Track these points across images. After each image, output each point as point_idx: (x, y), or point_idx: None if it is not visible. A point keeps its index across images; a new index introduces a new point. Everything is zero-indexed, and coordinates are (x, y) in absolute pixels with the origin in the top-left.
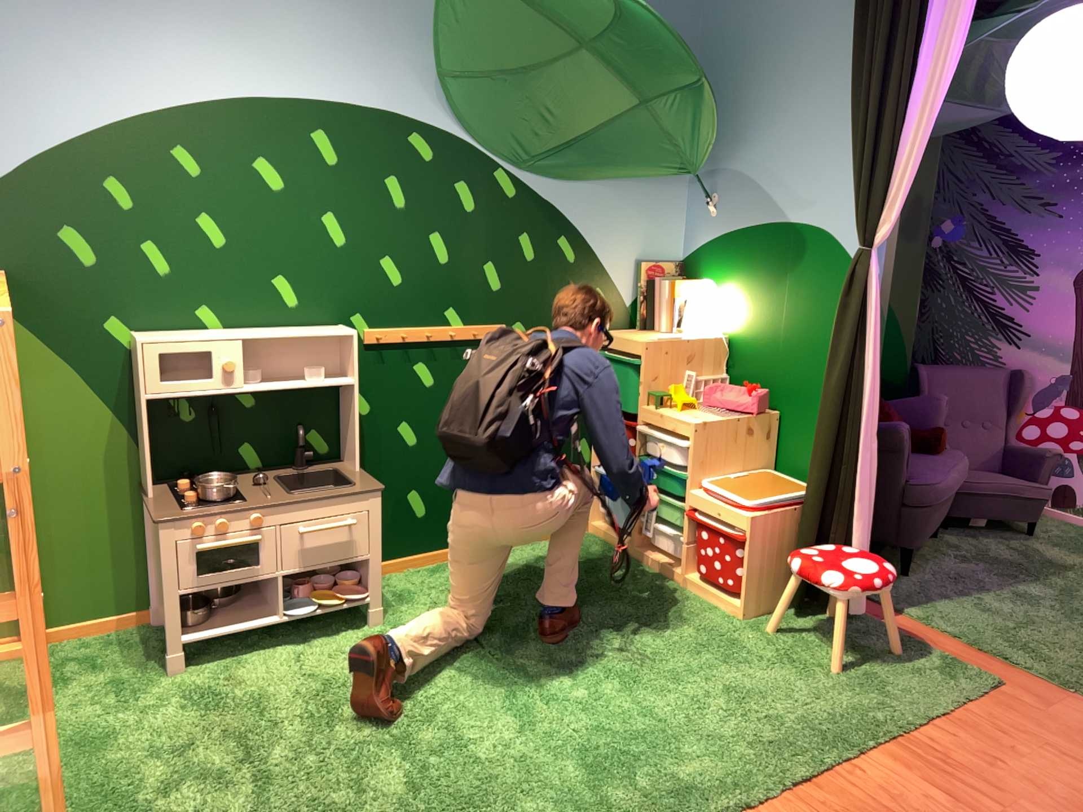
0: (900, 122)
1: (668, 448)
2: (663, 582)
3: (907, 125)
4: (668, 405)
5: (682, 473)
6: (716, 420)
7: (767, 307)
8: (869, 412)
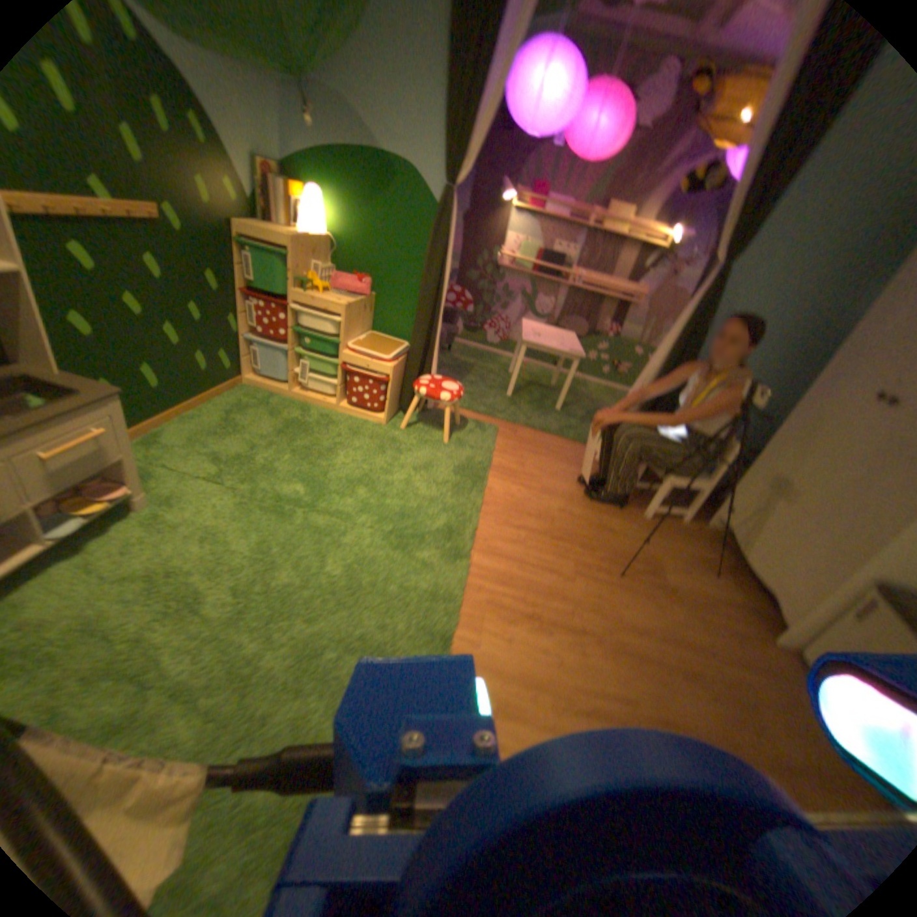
0: (487, 86)
1: (317, 321)
2: (323, 412)
3: (488, 91)
4: (305, 287)
5: (333, 339)
6: (351, 301)
7: (366, 215)
8: (444, 297)
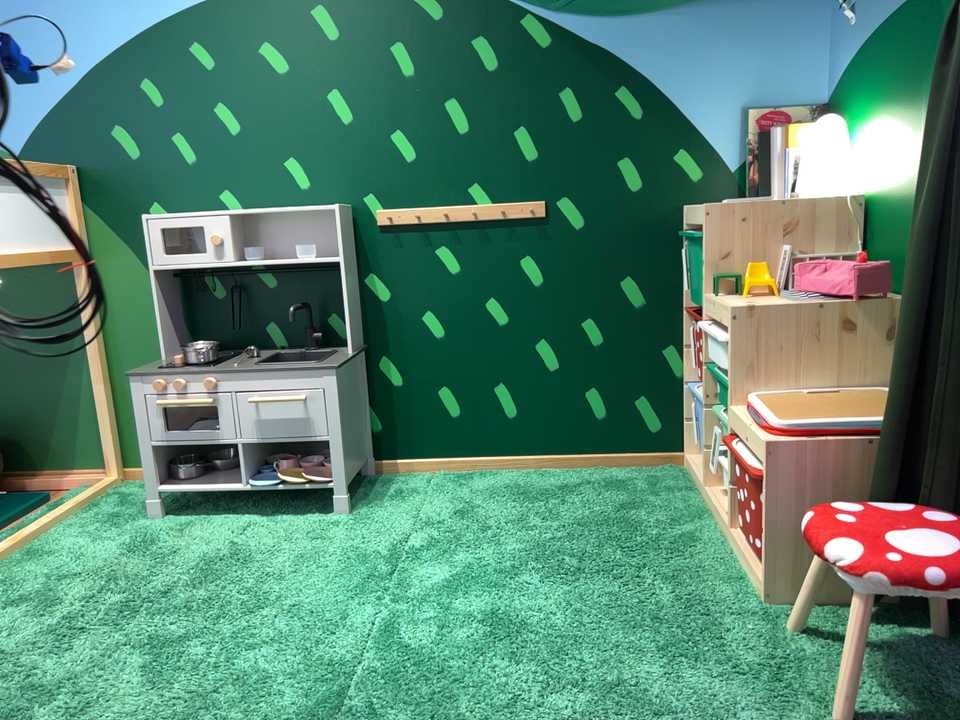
0: None
1: (726, 349)
2: (707, 539)
3: None
4: (752, 293)
5: (733, 383)
6: (785, 306)
7: (910, 130)
8: None
